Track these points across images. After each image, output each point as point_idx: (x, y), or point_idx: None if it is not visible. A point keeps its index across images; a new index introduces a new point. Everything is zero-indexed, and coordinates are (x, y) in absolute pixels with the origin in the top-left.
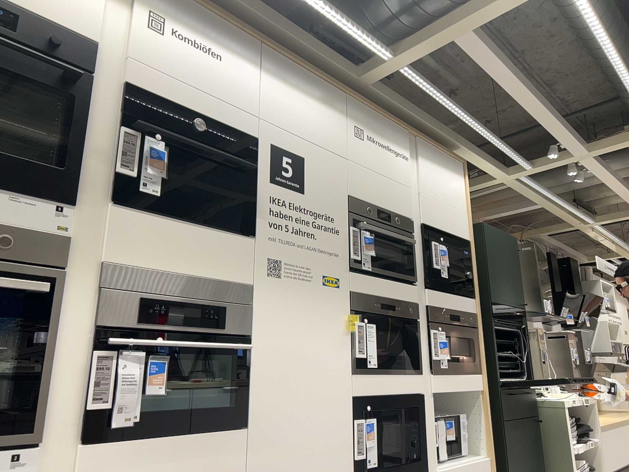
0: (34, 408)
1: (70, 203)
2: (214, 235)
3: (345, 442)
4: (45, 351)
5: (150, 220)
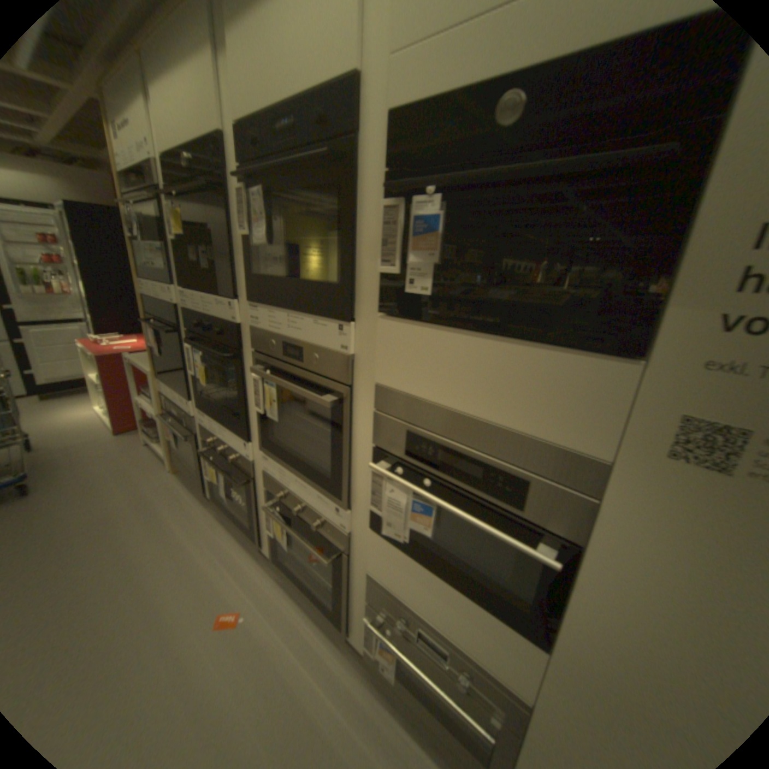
0: (342, 486)
1: (347, 320)
2: (523, 354)
3: None
4: (344, 450)
5: (417, 333)
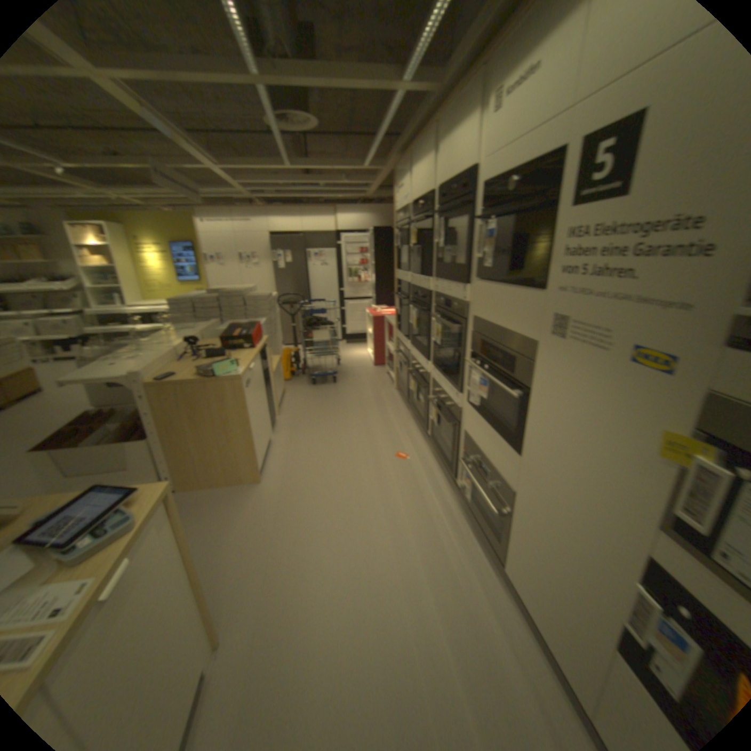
0: (458, 378)
1: (466, 283)
2: (514, 292)
3: (616, 584)
4: (460, 356)
5: (485, 286)
